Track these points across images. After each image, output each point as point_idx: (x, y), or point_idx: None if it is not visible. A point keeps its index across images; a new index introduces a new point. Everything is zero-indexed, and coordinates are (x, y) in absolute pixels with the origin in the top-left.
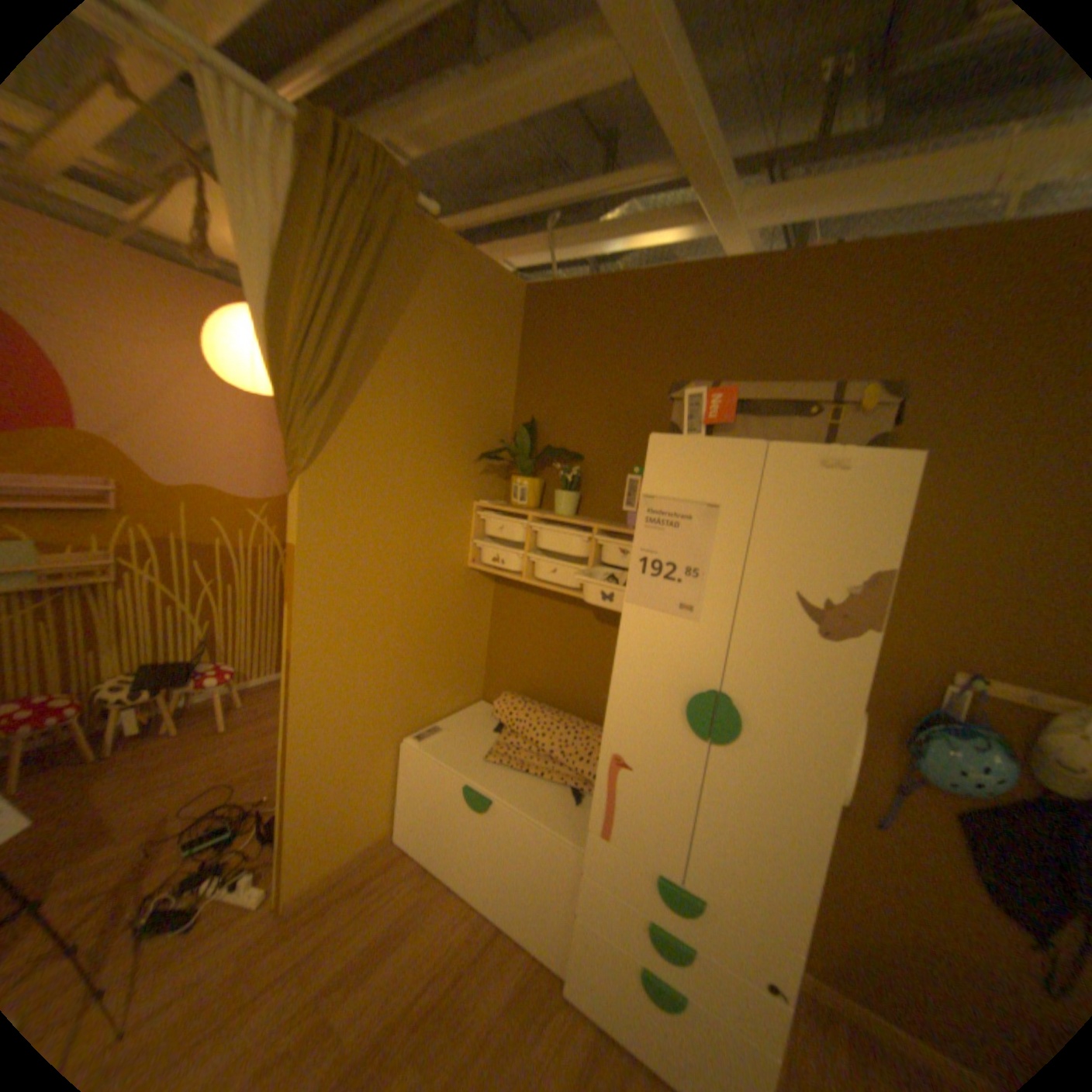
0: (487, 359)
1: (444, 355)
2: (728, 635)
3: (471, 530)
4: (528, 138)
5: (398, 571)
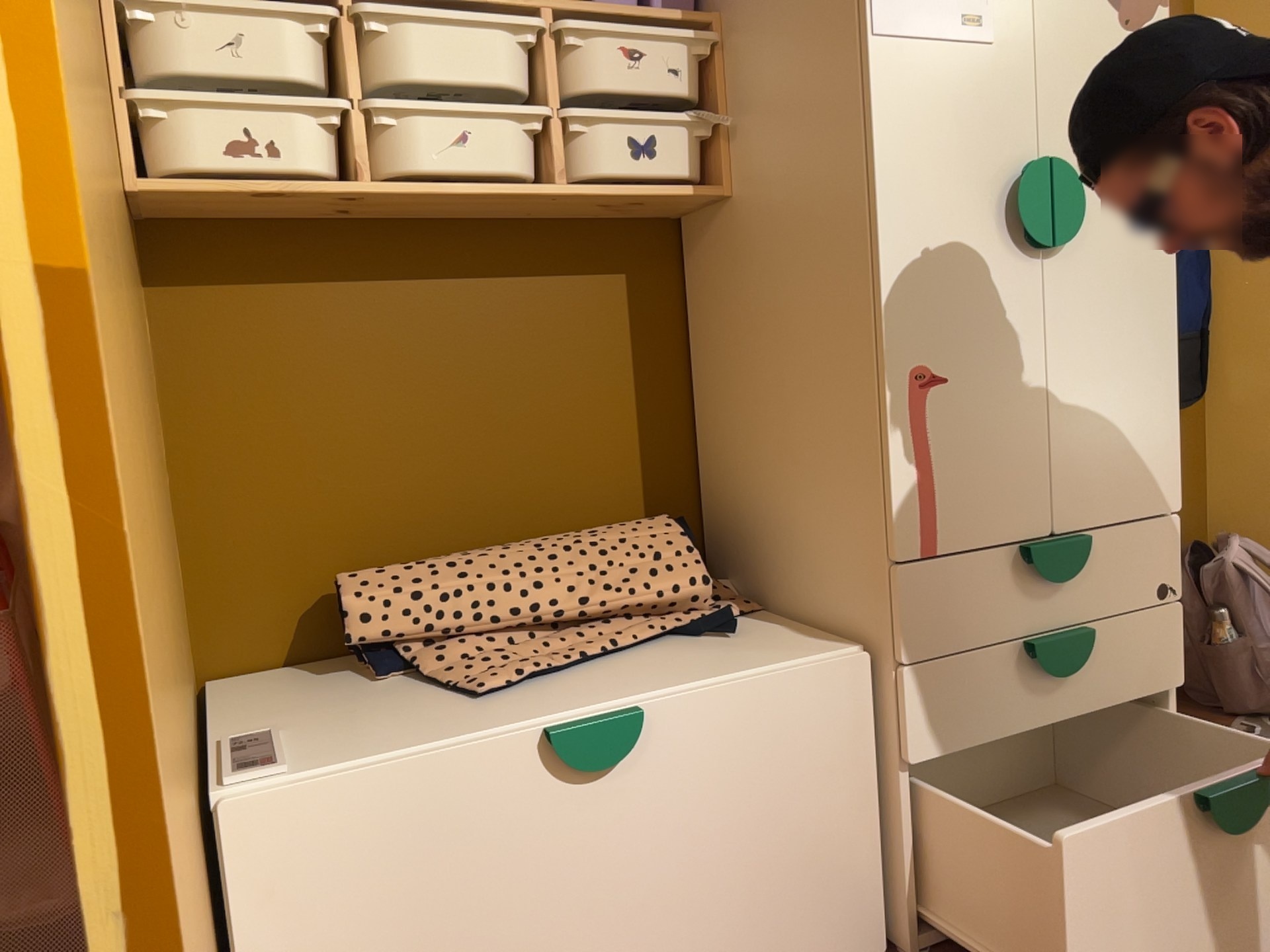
0: None
1: None
2: (1034, 56)
3: (111, 59)
4: None
5: None
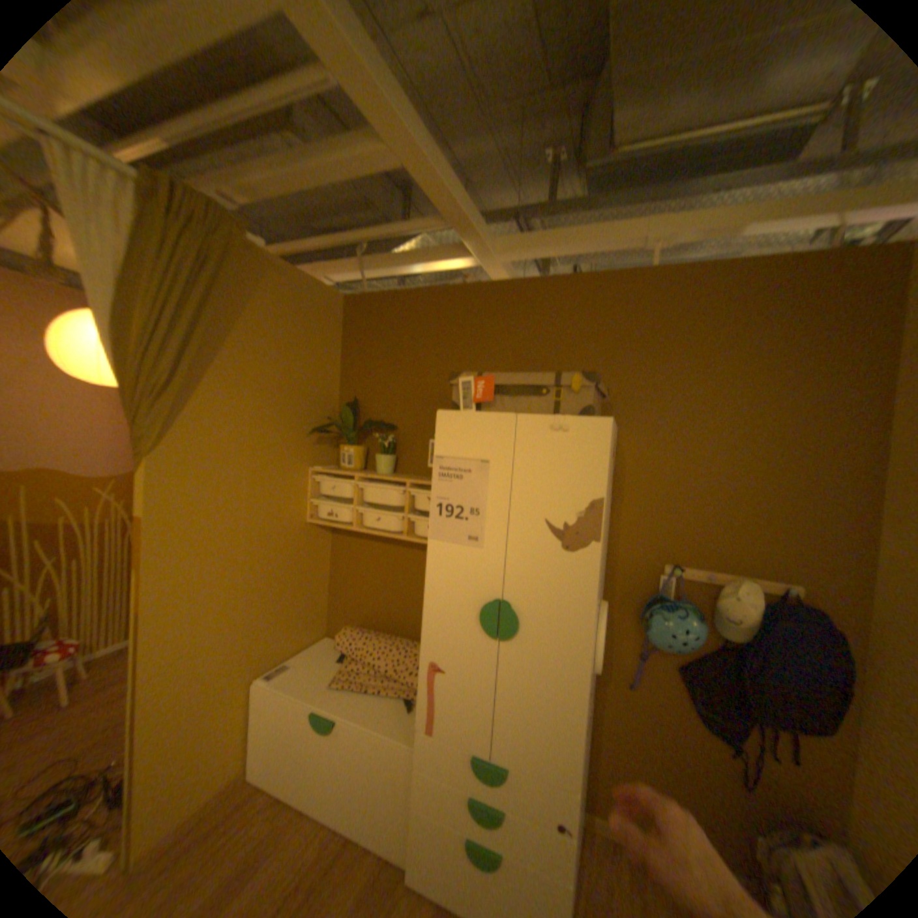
0: (314, 353)
1: (277, 352)
2: (504, 556)
3: (308, 492)
4: (341, 186)
5: (242, 532)
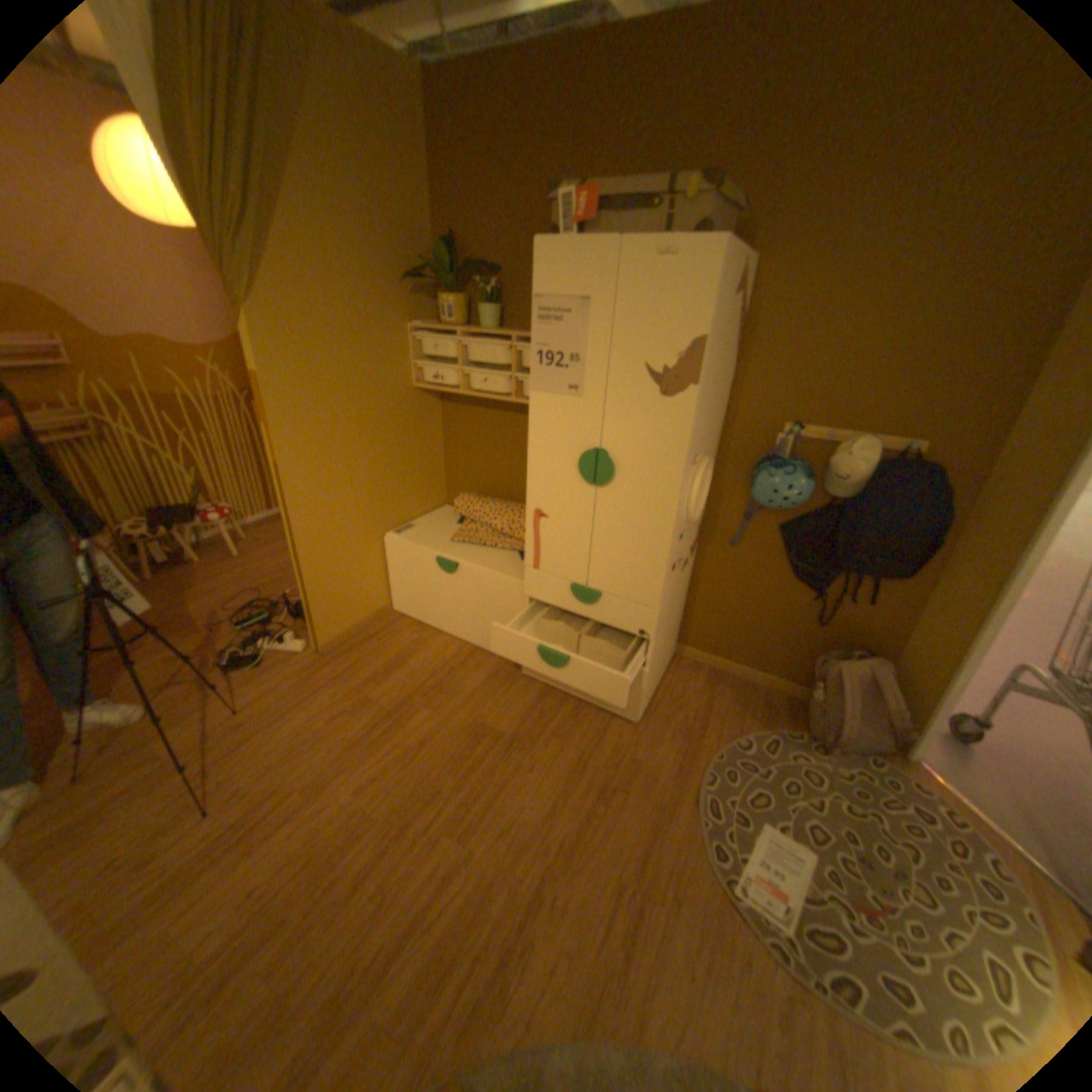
0: (392, 166)
1: (347, 166)
2: (601, 405)
3: (409, 353)
4: None
5: (349, 393)
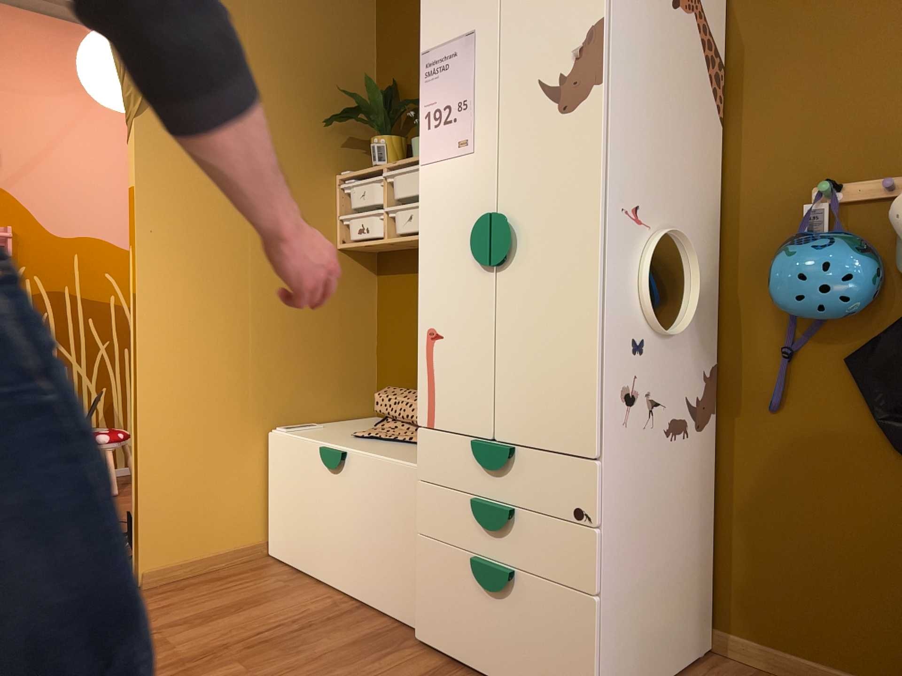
0: (335, 24)
1: (282, 17)
2: (496, 151)
3: (335, 206)
4: None
5: (248, 234)
